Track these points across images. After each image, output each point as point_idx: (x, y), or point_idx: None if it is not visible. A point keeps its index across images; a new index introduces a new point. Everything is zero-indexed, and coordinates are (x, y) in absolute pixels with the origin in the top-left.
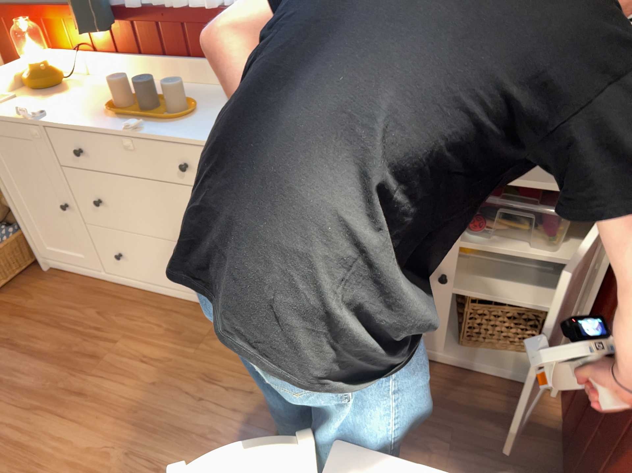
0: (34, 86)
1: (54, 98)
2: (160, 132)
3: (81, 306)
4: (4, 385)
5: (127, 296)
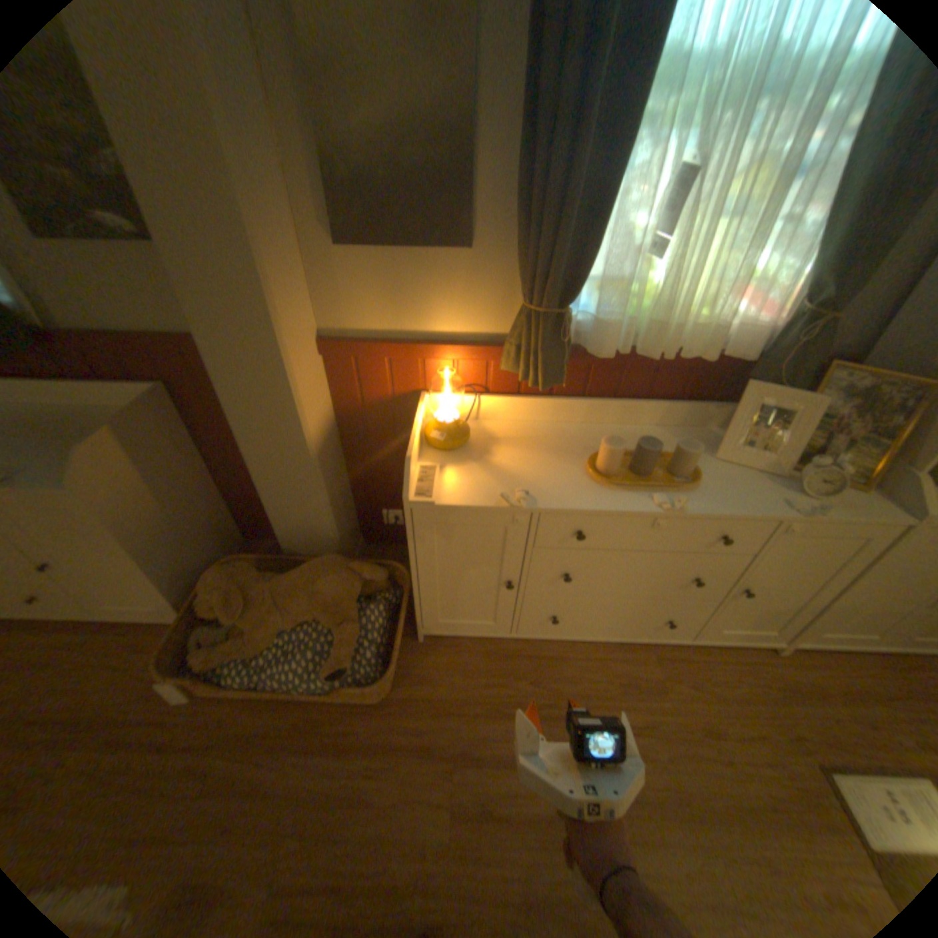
0: (446, 446)
1: (478, 459)
2: (698, 505)
3: (502, 684)
4: (514, 831)
5: (539, 656)
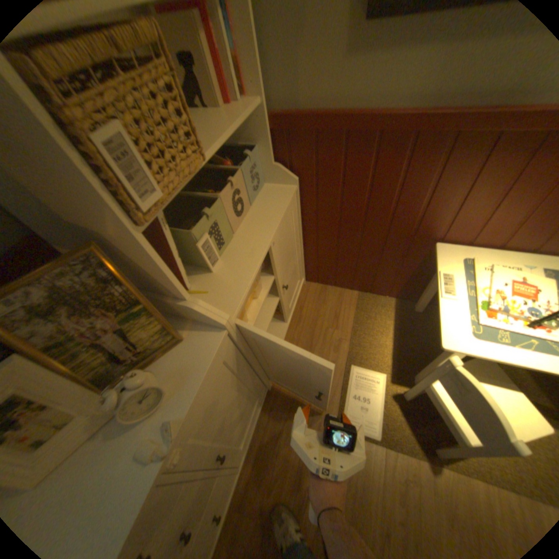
0: None
1: None
2: None
3: None
4: None
5: None
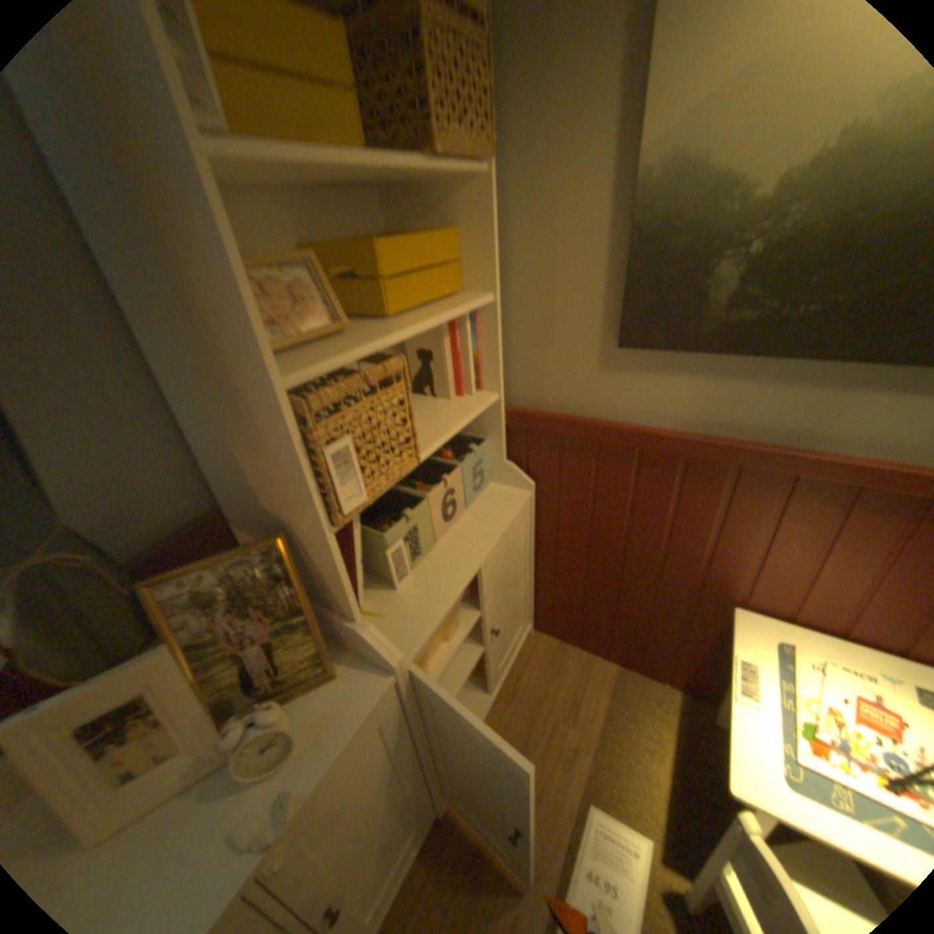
0: None
1: None
2: None
3: None
4: None
5: None
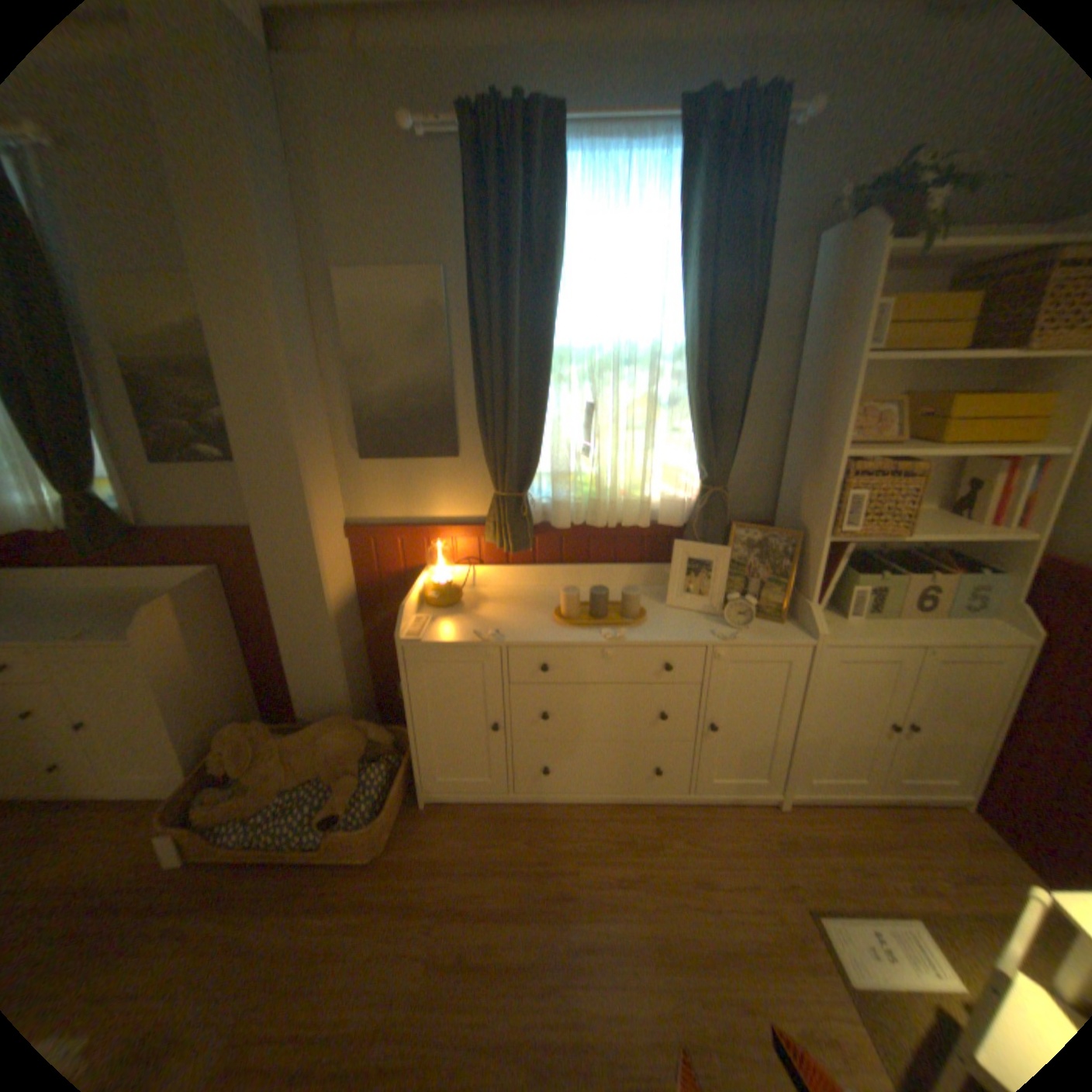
0: (439, 603)
1: (466, 613)
2: (638, 637)
3: (496, 846)
4: (486, 981)
5: (538, 819)
